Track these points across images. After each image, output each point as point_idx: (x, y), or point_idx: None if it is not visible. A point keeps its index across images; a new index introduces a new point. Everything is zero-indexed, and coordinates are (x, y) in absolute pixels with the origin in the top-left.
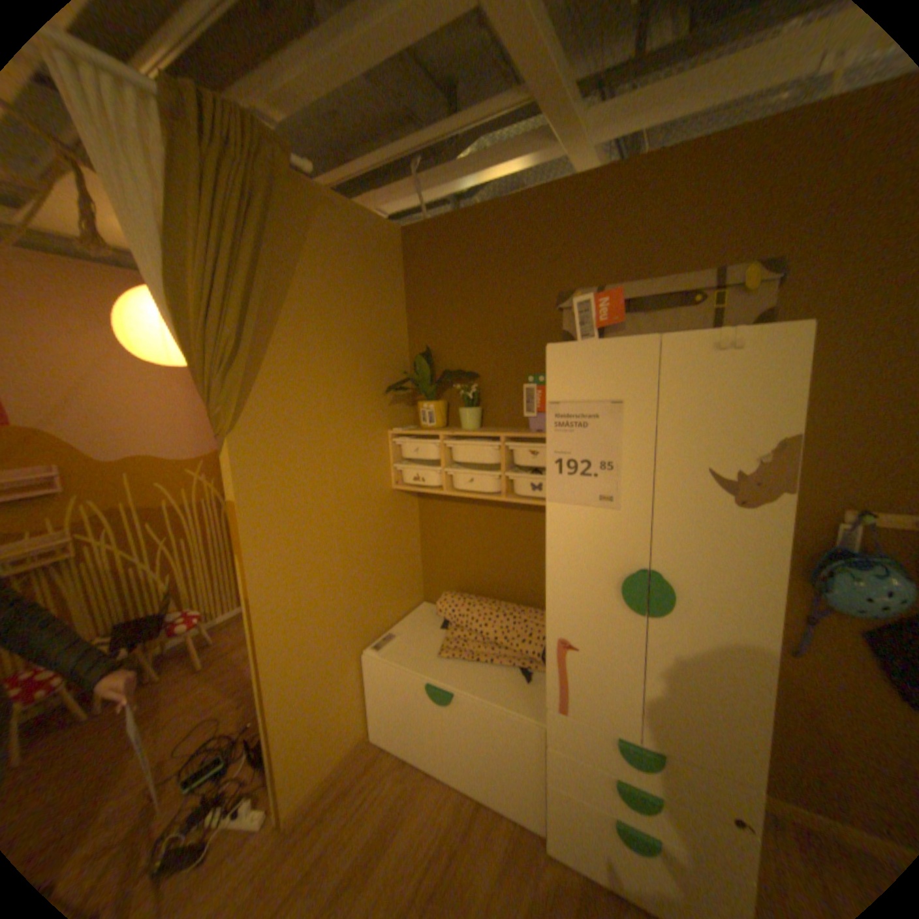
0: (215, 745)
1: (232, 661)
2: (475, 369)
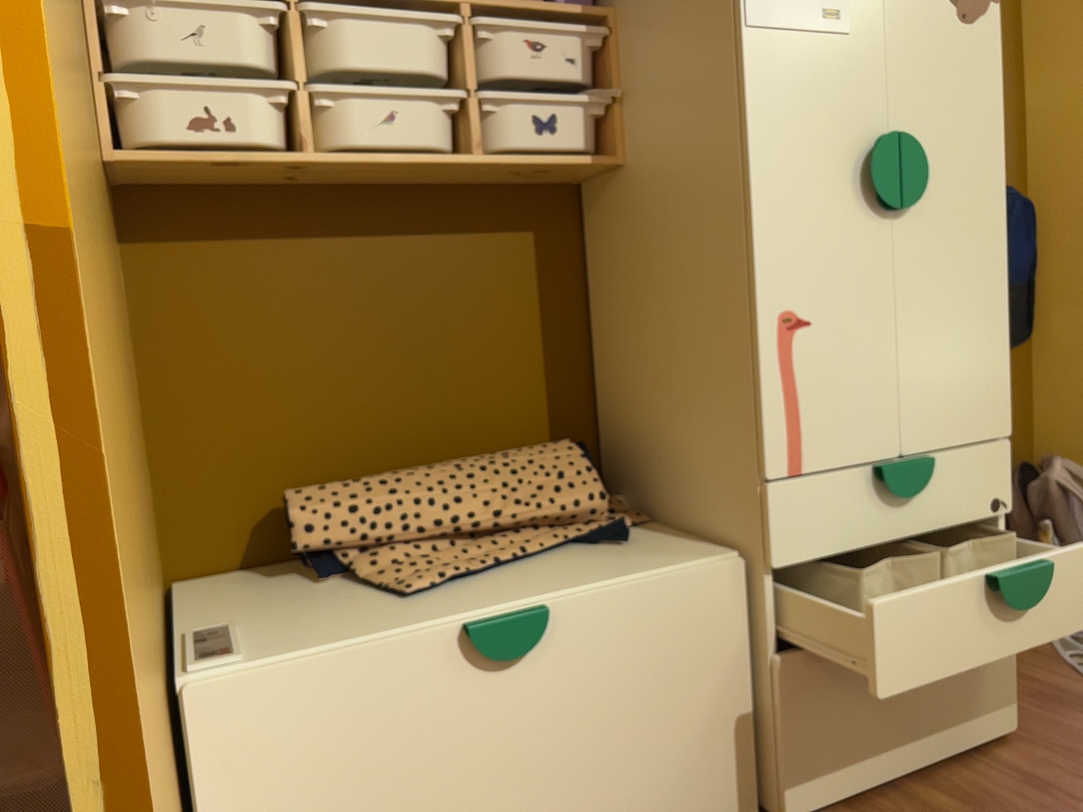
0: None
1: None
2: None
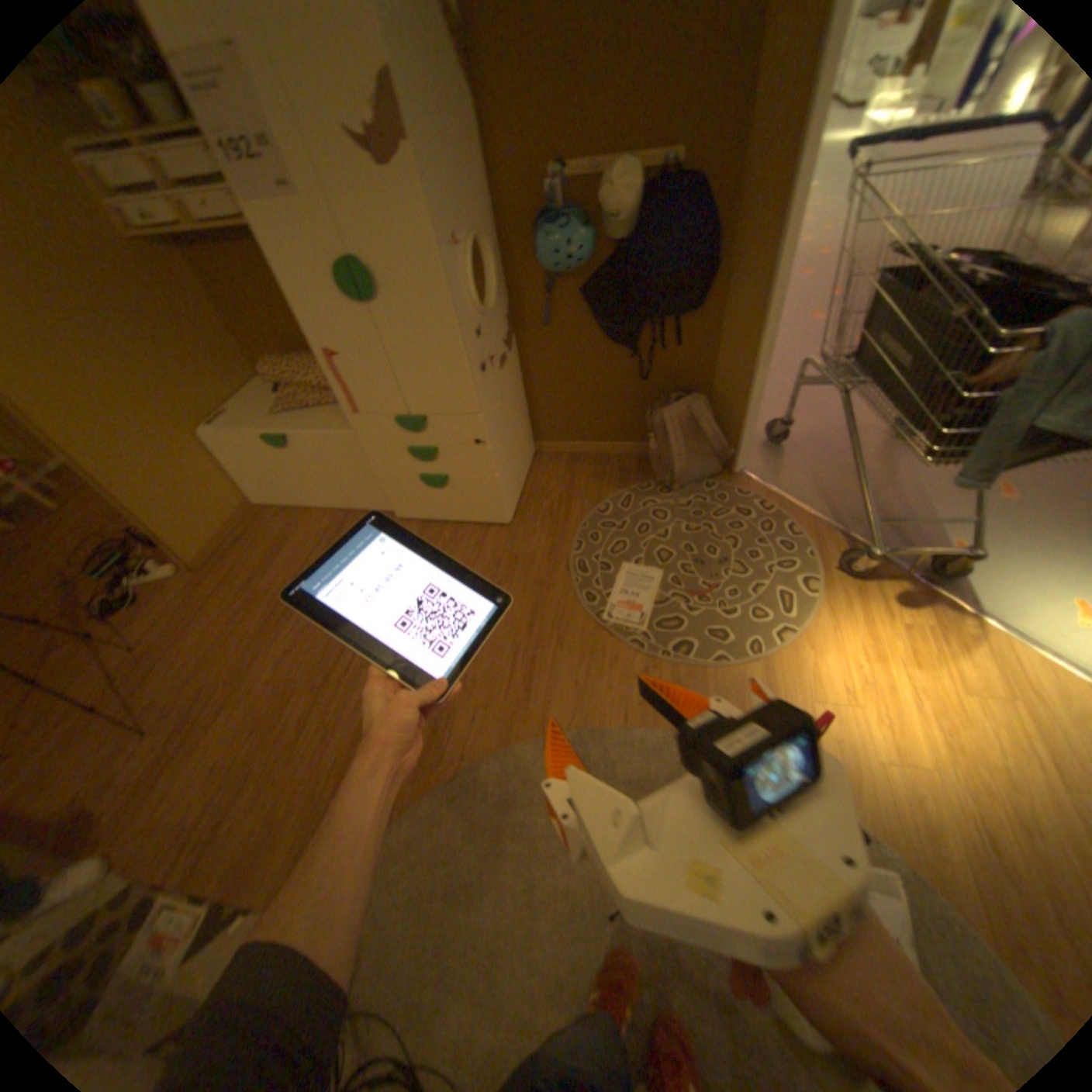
0: (106, 551)
1: (87, 496)
2: None
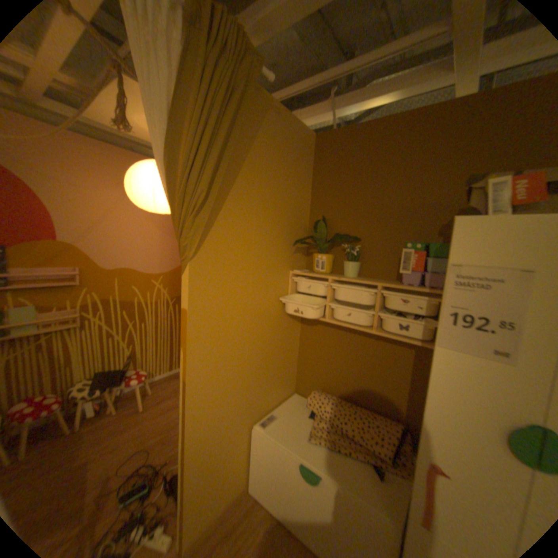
0: (145, 470)
1: (162, 408)
2: (358, 234)
